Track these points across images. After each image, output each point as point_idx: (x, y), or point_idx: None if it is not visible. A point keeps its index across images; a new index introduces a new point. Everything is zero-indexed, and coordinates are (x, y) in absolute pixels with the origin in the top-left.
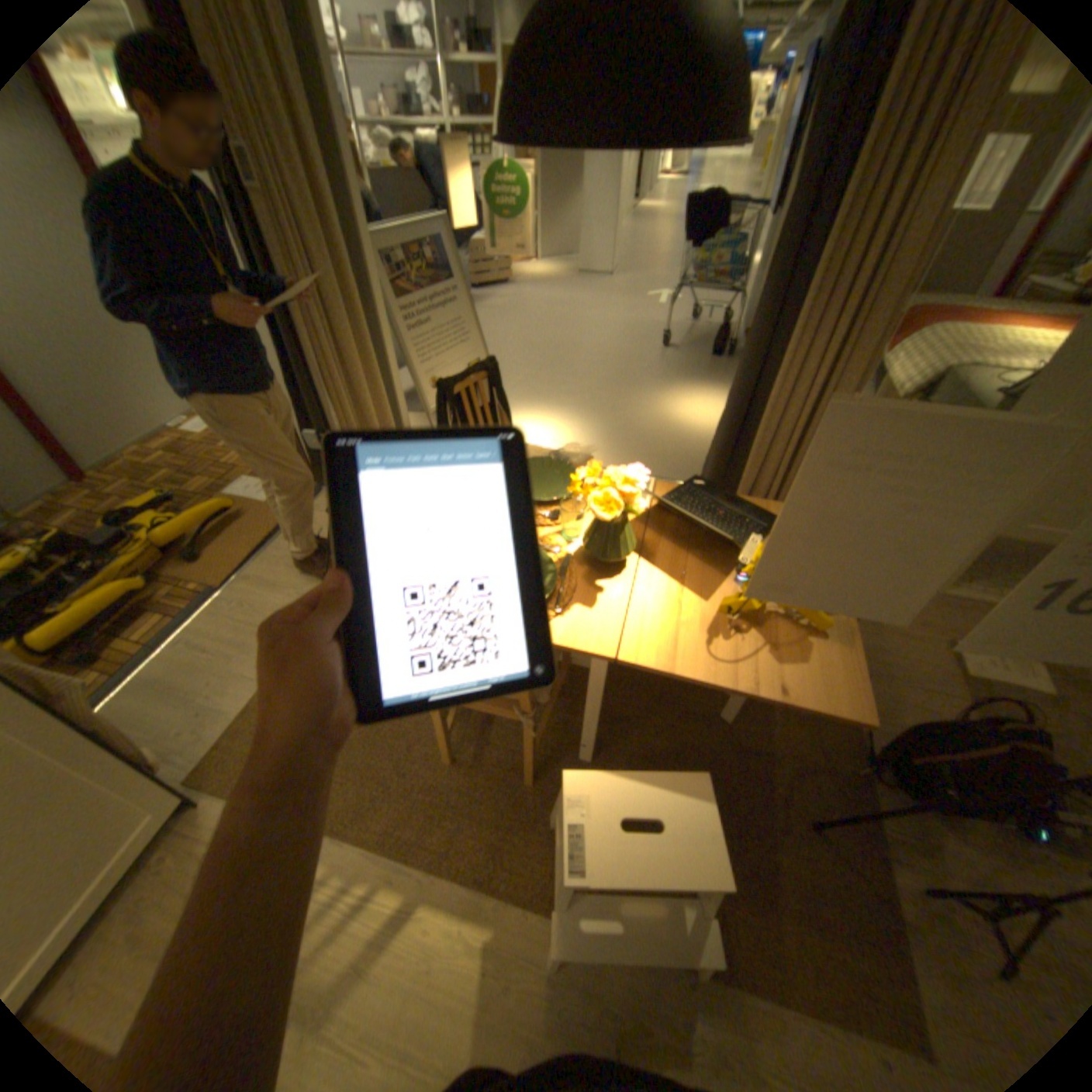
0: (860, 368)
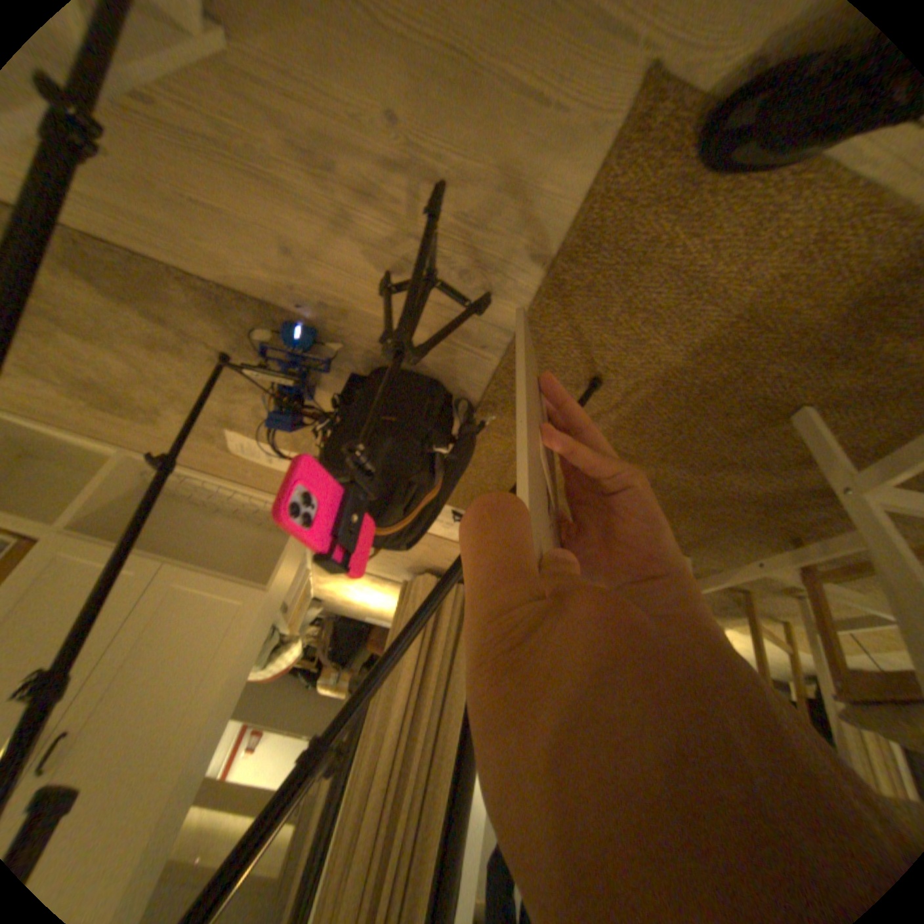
0: (381, 757)
